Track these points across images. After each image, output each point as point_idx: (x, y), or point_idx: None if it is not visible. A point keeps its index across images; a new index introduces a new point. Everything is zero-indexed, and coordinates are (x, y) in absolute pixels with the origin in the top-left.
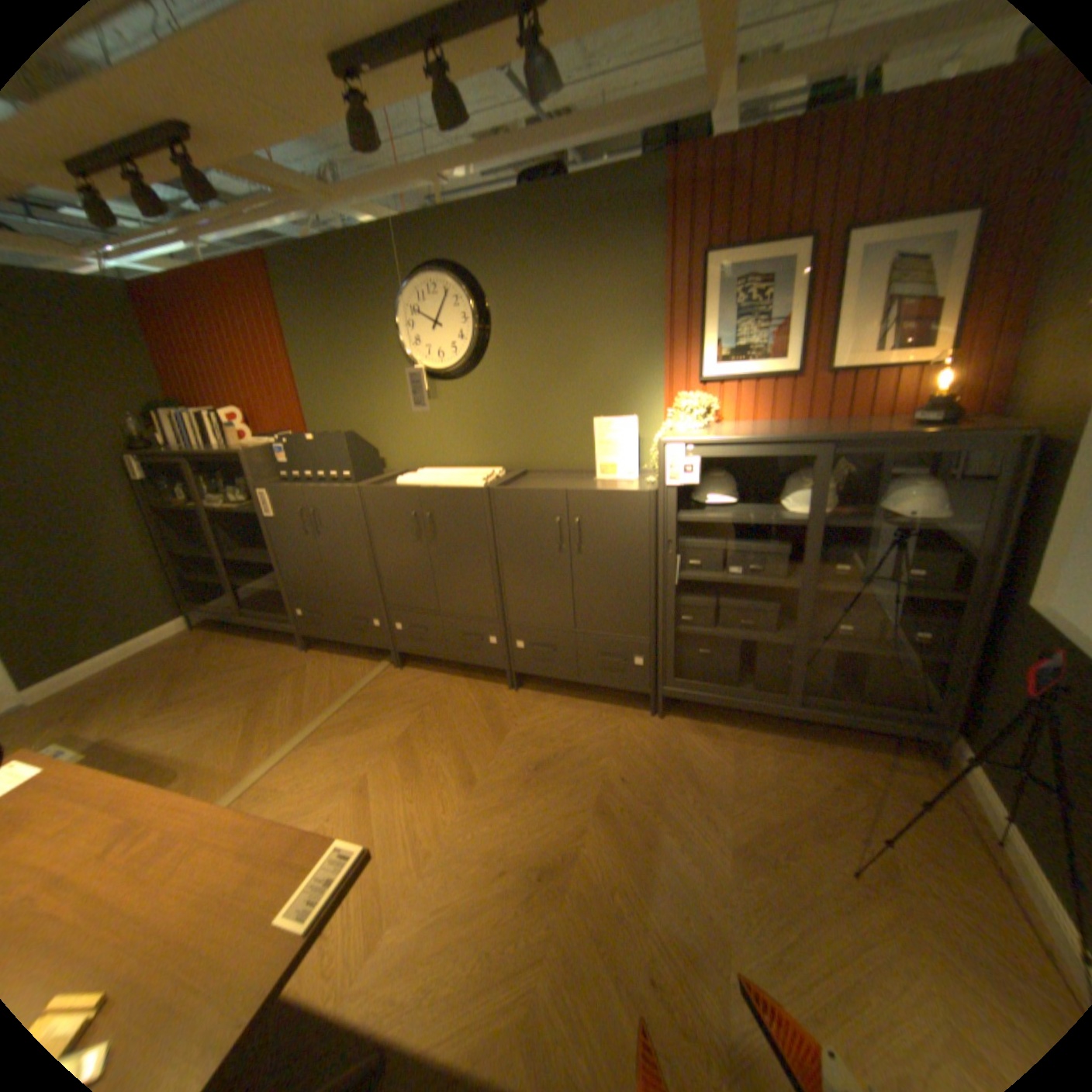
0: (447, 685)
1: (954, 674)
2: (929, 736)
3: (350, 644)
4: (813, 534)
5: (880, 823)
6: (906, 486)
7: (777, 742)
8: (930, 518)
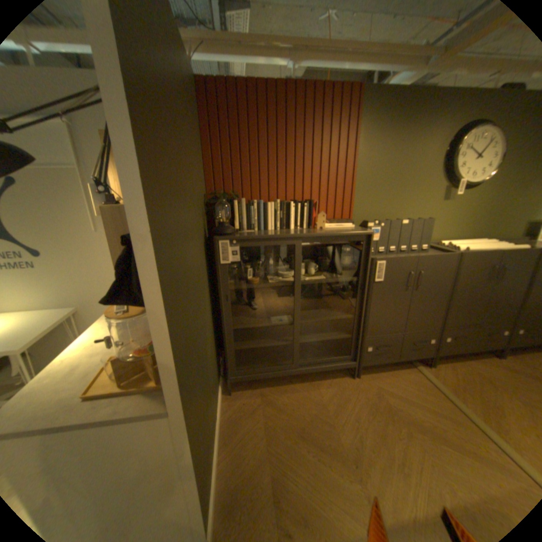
0: (474, 368)
1: None
2: None
3: (404, 361)
4: None
5: None
6: None
7: None
8: None
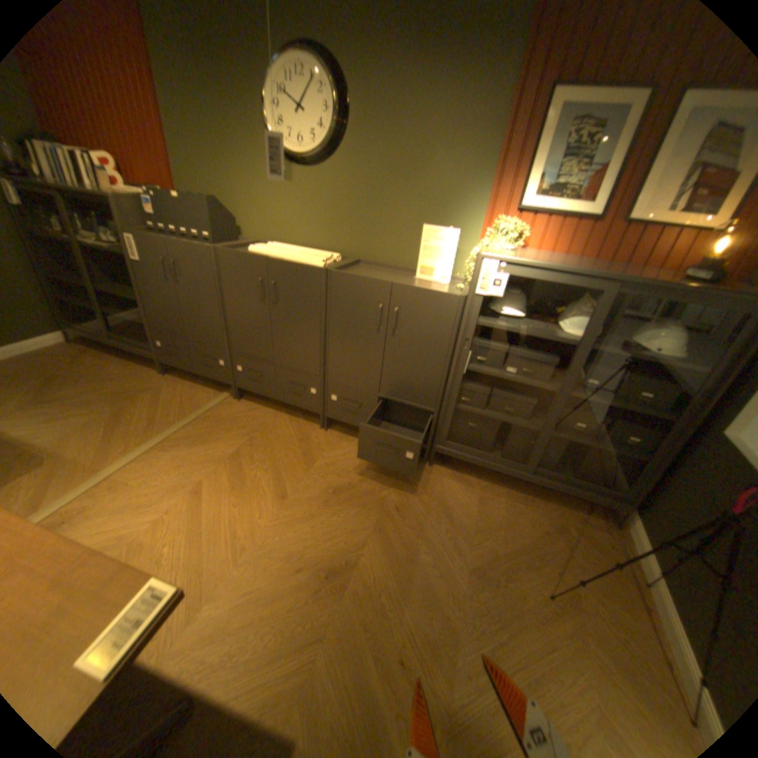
0: (274, 418)
1: (648, 469)
2: (616, 506)
3: (200, 375)
4: (580, 353)
5: (571, 561)
6: (659, 327)
7: (509, 494)
8: (671, 355)
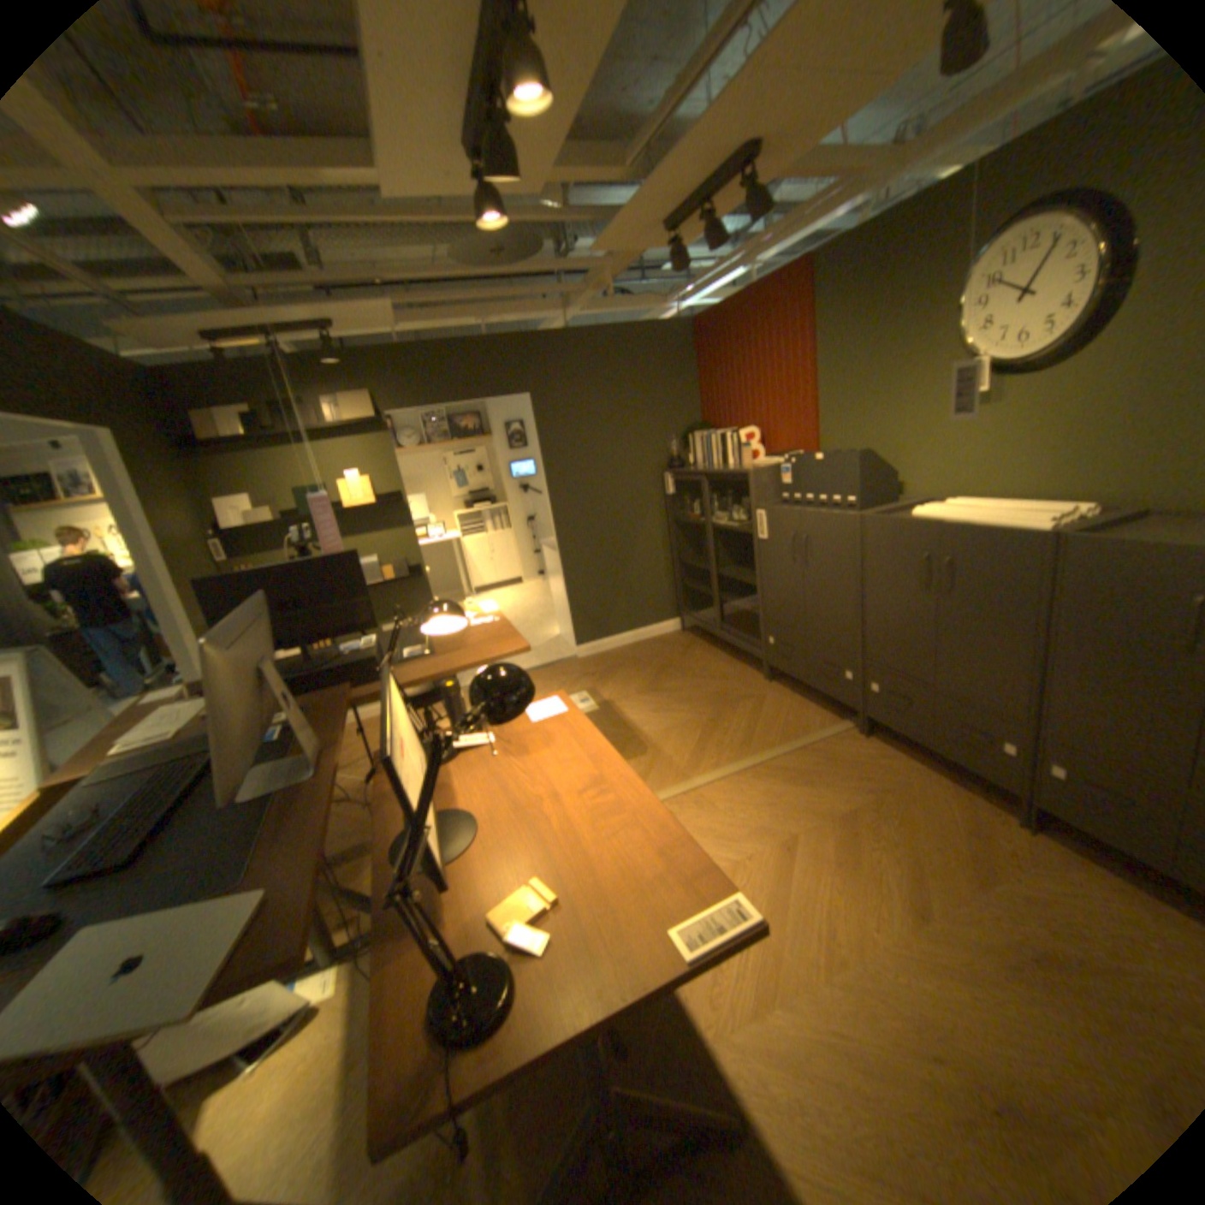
0: (925, 782)
1: None
2: None
3: (816, 689)
4: None
5: None
6: None
7: None
8: None
